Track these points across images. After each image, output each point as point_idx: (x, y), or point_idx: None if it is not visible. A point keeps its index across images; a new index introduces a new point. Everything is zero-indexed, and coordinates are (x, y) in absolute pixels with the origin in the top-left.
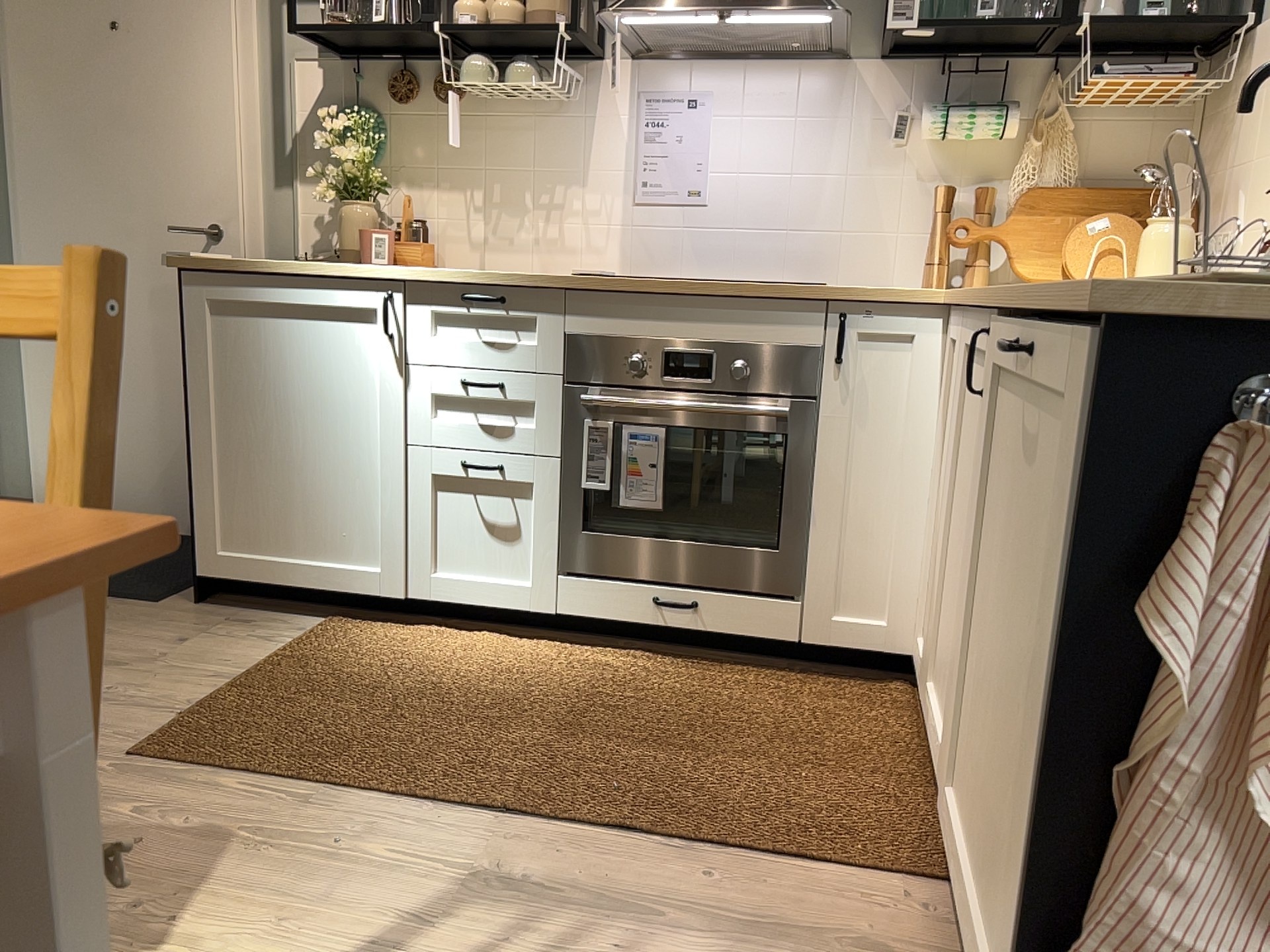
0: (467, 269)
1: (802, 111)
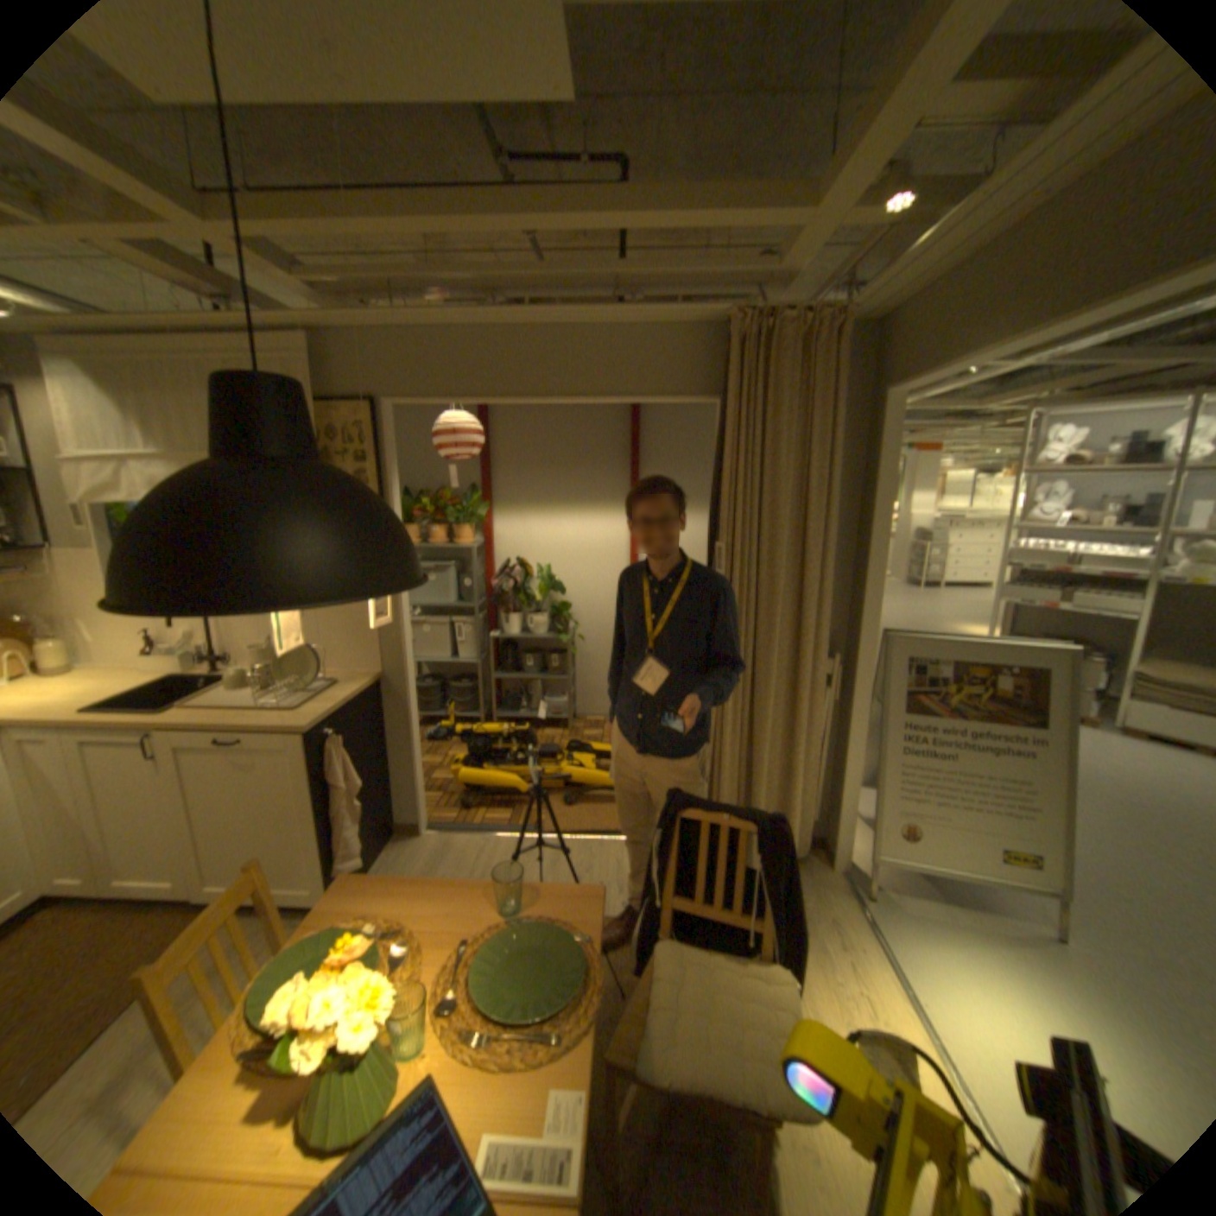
0: None
1: None
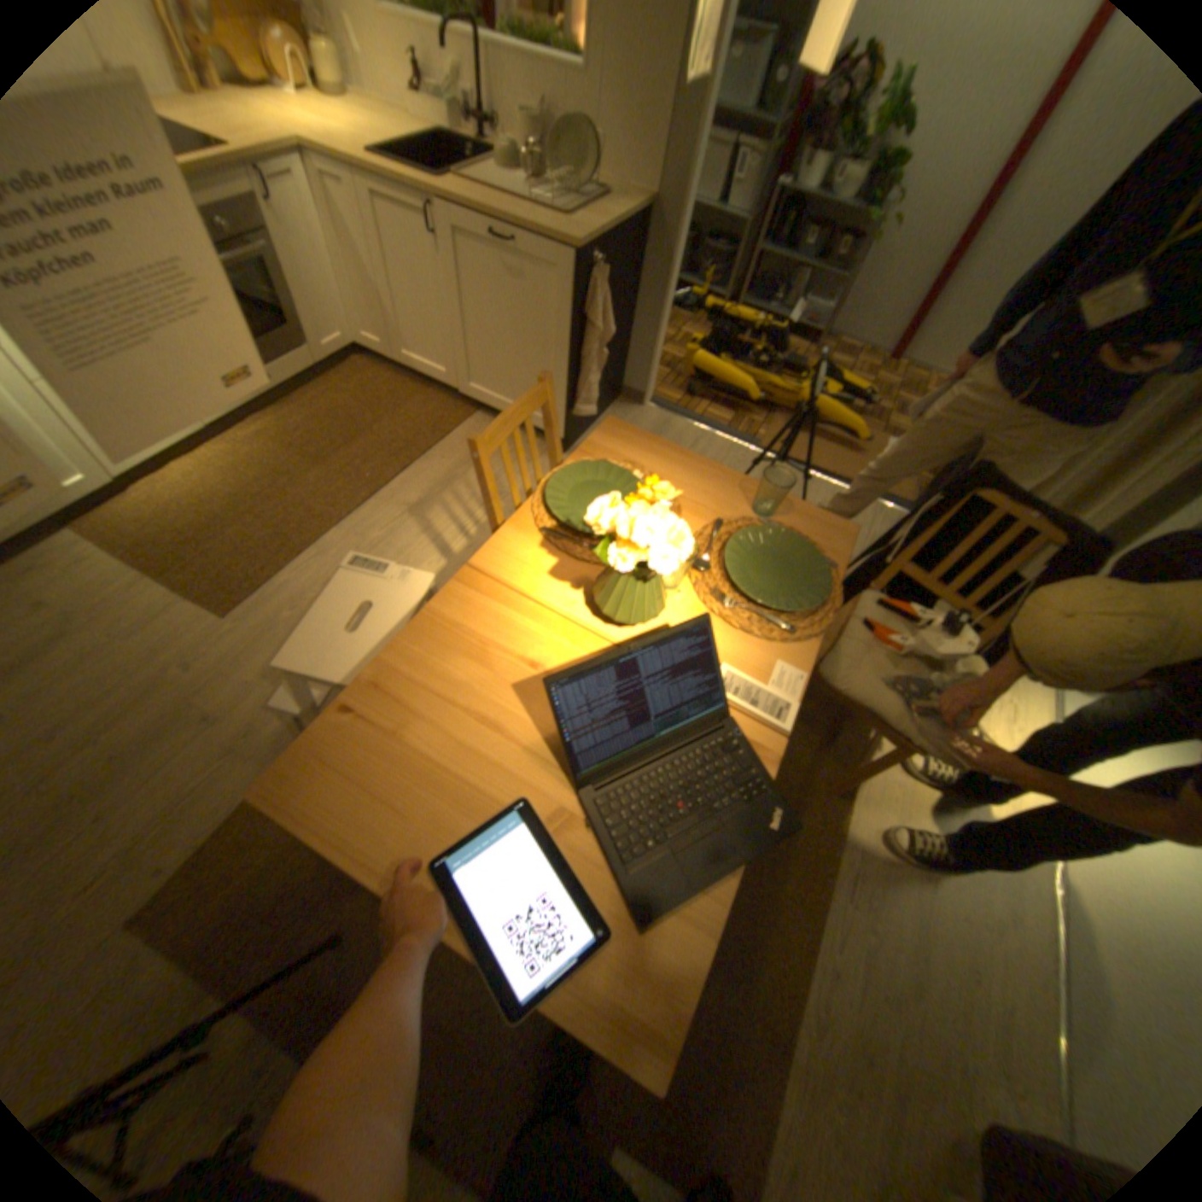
0: None
1: None
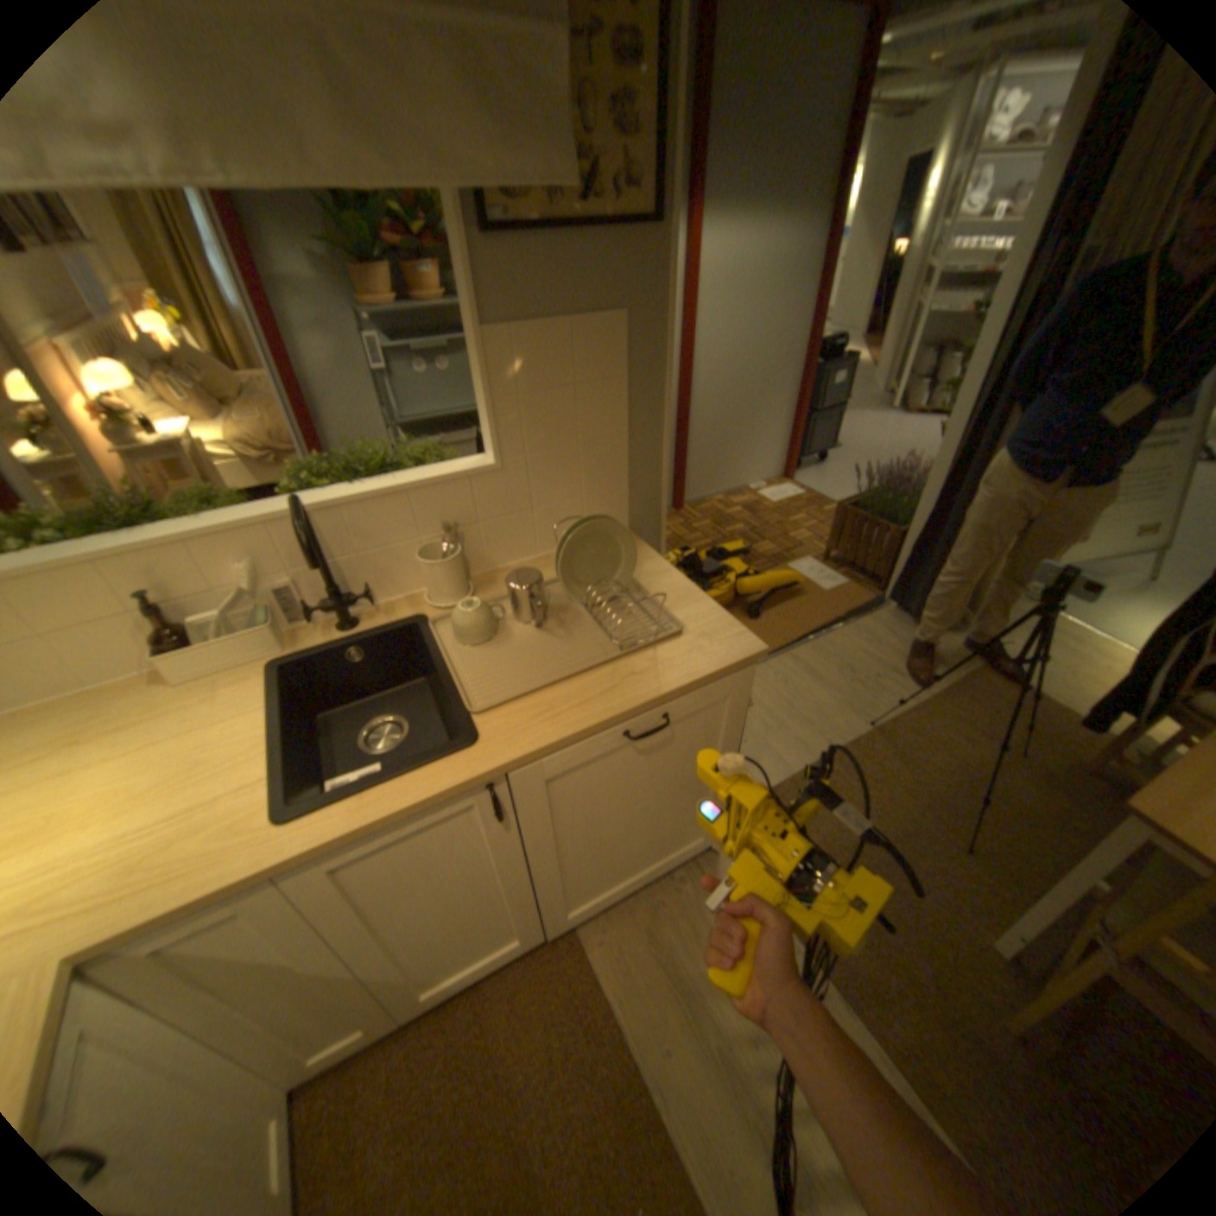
0: None
1: None
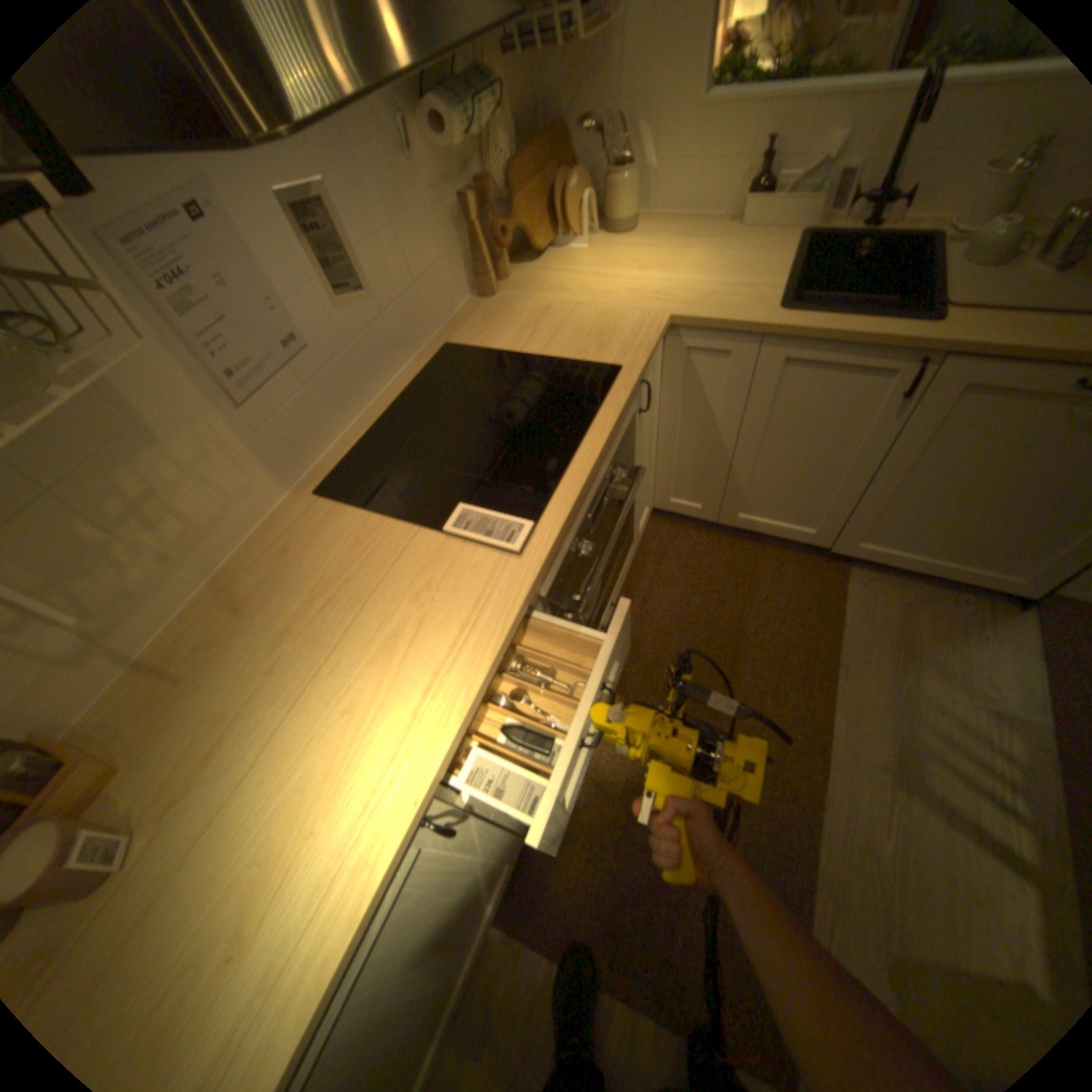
0: (103, 683)
1: (313, 154)
